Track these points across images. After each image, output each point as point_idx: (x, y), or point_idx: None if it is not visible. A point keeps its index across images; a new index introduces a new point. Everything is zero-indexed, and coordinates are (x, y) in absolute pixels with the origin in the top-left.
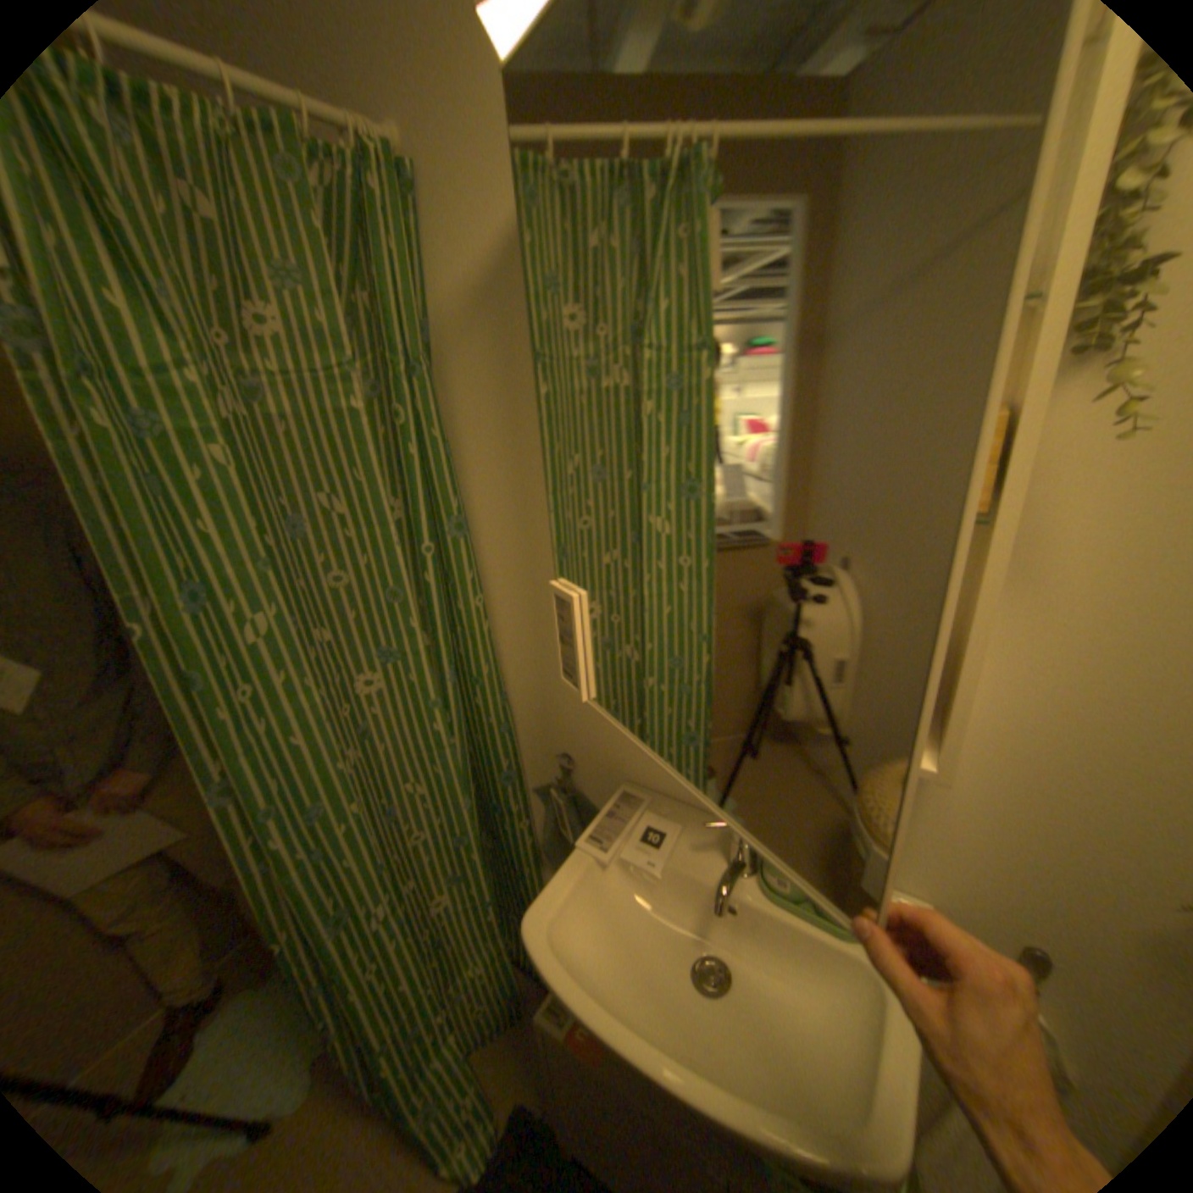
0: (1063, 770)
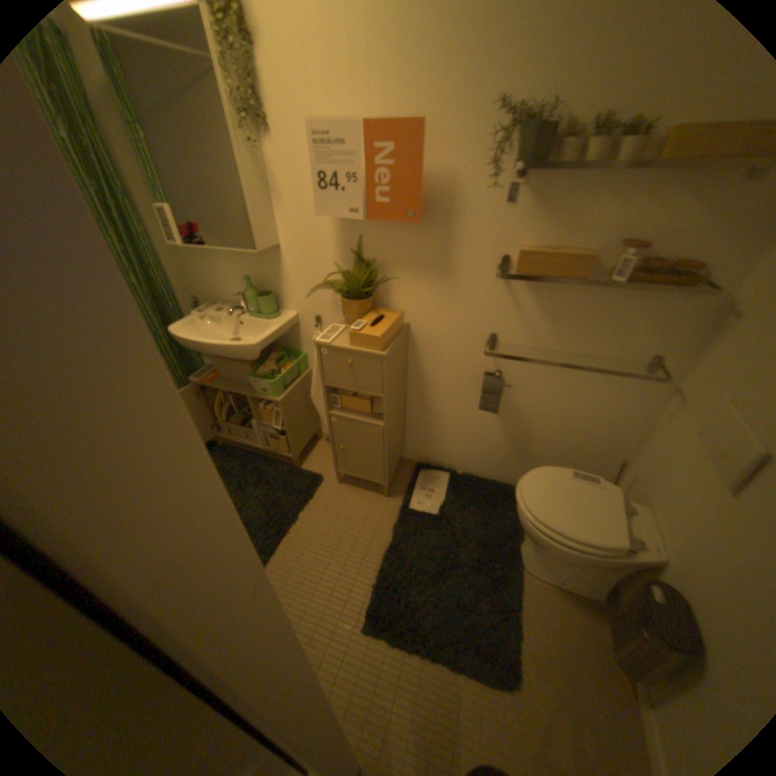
0: (302, 256)
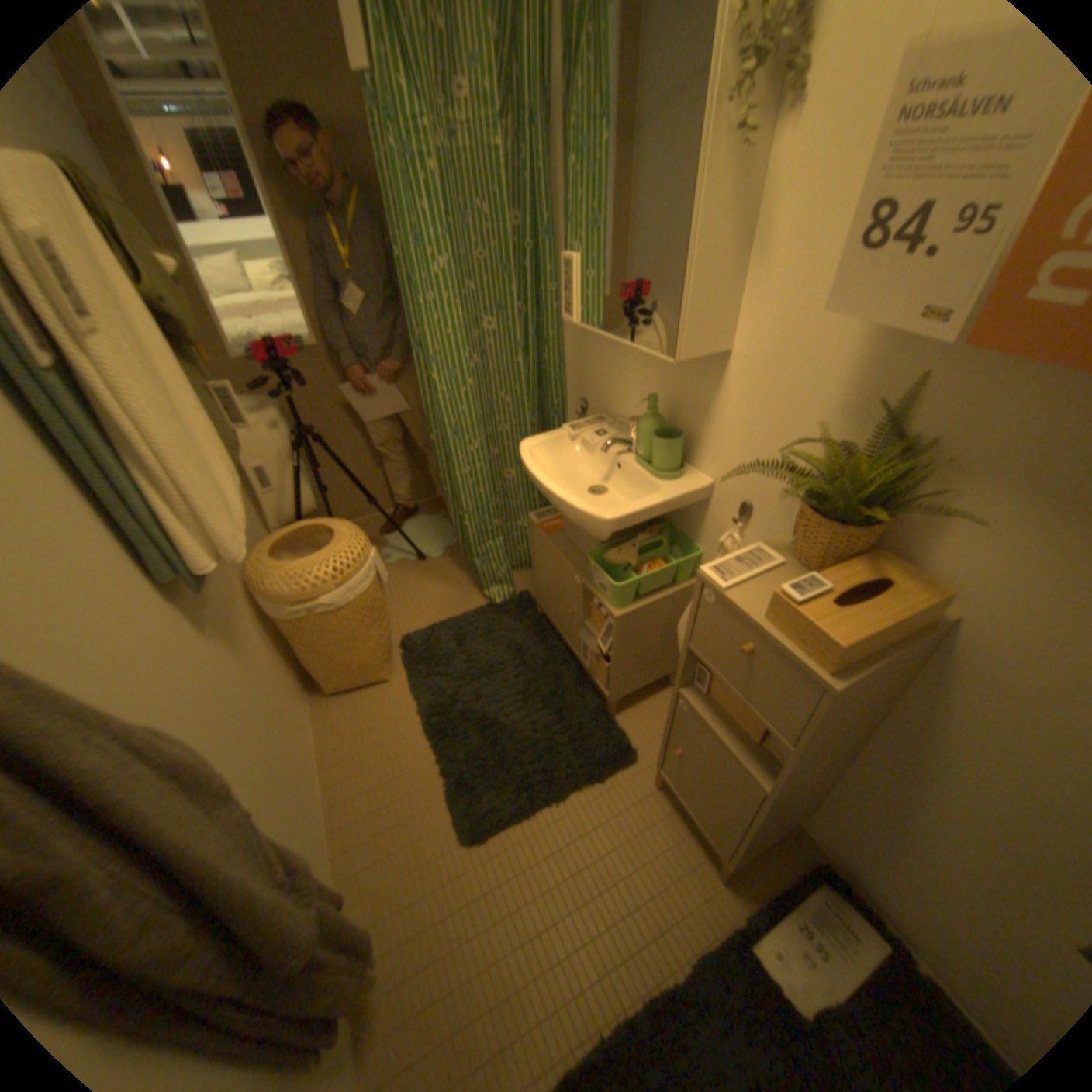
0: (767, 383)
